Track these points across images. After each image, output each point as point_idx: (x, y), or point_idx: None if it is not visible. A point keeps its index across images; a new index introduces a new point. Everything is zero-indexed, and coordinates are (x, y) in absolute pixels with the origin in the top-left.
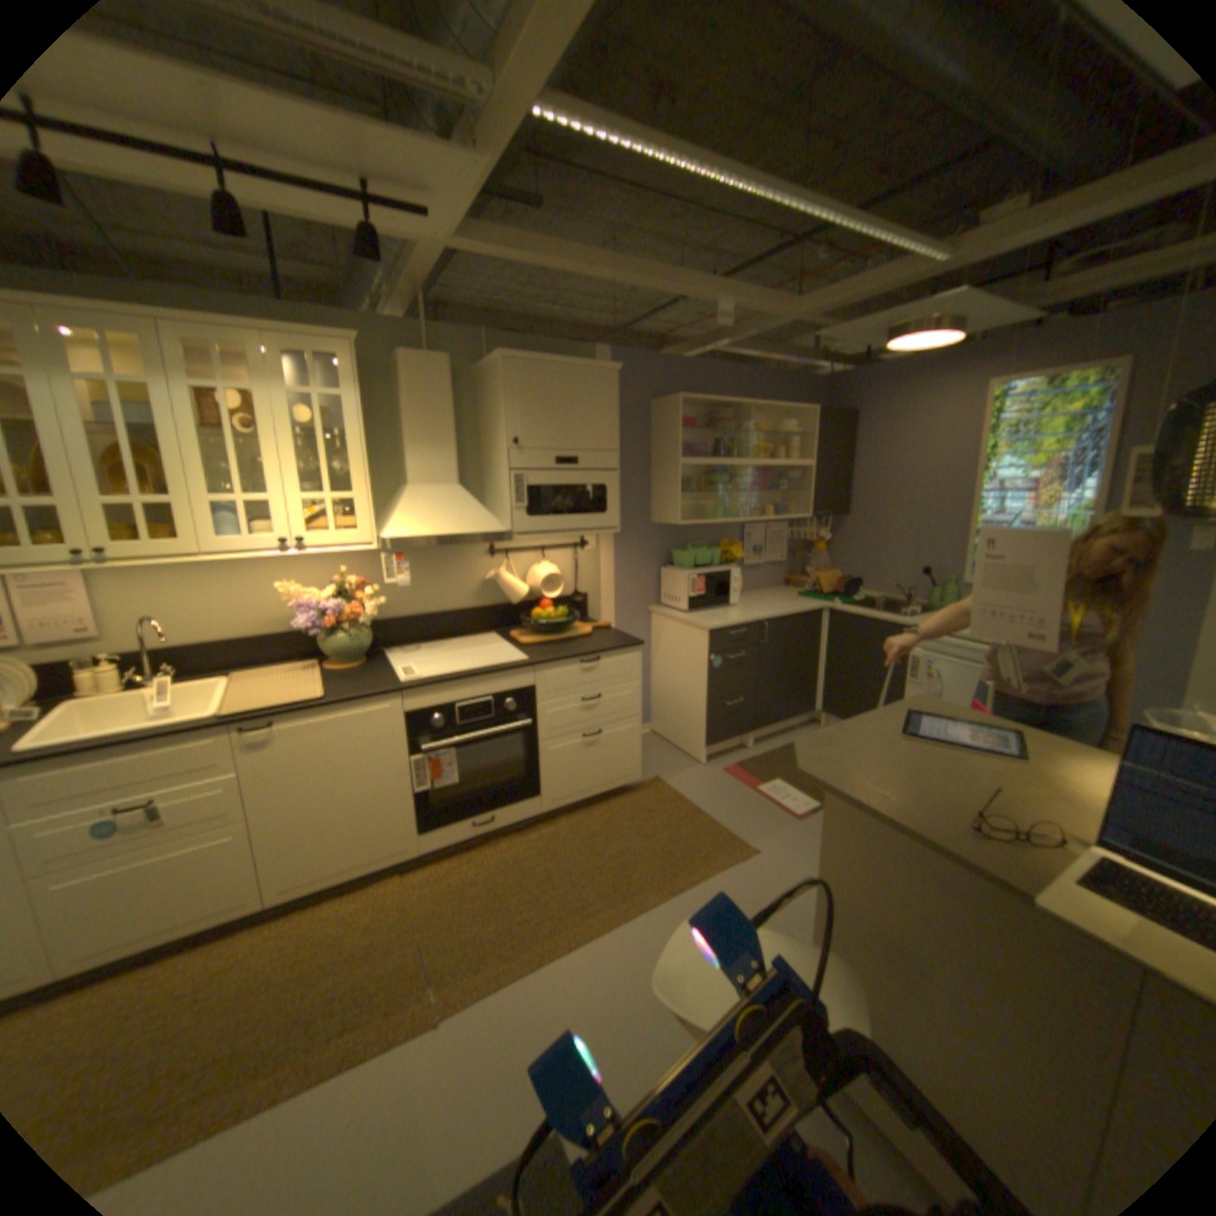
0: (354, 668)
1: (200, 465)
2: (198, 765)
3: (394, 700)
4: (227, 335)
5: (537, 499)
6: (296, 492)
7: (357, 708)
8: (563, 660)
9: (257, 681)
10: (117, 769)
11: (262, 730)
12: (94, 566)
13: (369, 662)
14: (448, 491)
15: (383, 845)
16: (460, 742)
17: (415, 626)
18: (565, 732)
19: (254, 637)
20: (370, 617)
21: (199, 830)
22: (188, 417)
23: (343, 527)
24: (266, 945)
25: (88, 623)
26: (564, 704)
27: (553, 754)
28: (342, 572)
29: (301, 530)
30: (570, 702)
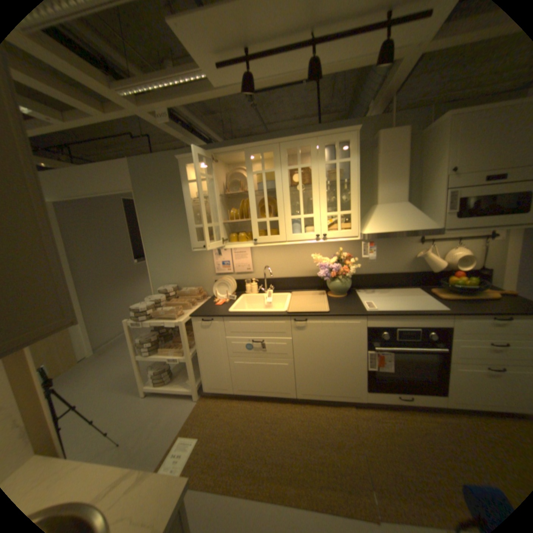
0: (342, 297)
1: (288, 203)
2: (279, 331)
3: (363, 319)
4: (303, 143)
5: (466, 205)
6: (324, 212)
7: (344, 320)
8: (480, 314)
9: (301, 297)
10: (254, 325)
11: (303, 322)
12: (253, 246)
13: (349, 295)
14: (401, 205)
15: (350, 391)
16: (399, 351)
17: (372, 279)
18: (474, 362)
19: (301, 277)
20: (352, 273)
21: (277, 357)
22: (286, 183)
23: (343, 228)
24: (297, 415)
25: (250, 266)
26: (476, 344)
27: (462, 374)
28: (339, 250)
29: (325, 230)
30: (481, 344)
